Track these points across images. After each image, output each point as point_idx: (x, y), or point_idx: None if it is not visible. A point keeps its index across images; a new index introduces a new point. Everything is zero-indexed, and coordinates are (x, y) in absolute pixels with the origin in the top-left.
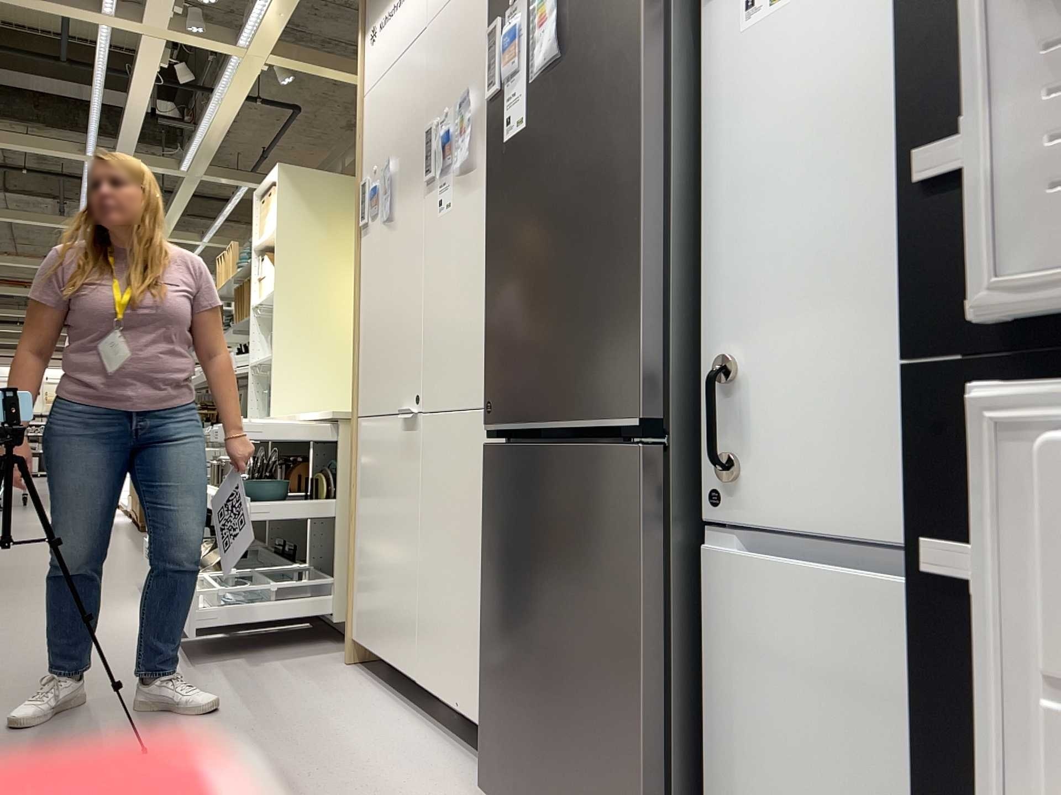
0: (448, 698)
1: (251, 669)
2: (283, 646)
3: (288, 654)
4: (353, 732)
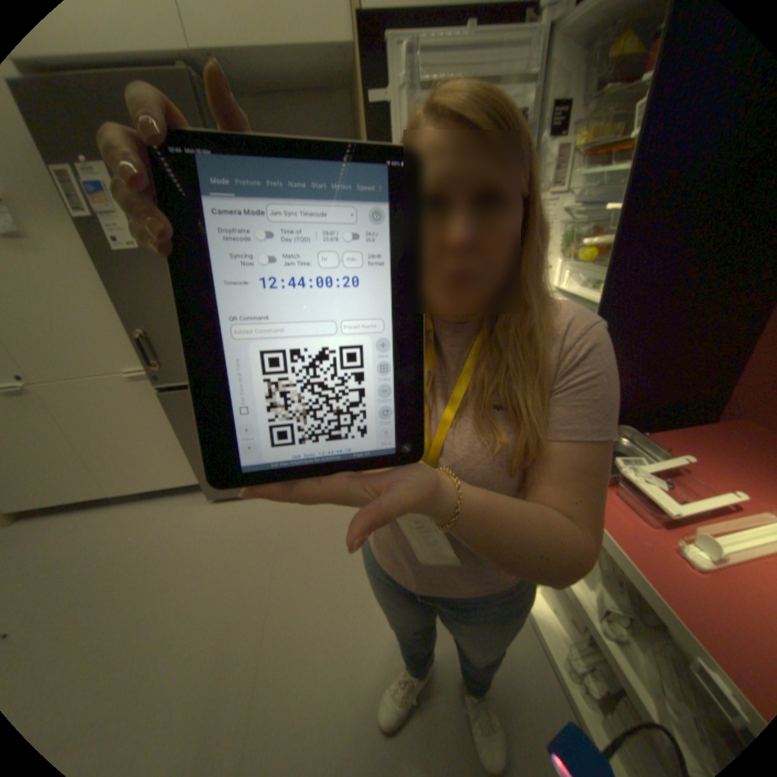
0: (141, 490)
1: None
2: None
3: None
4: (99, 535)
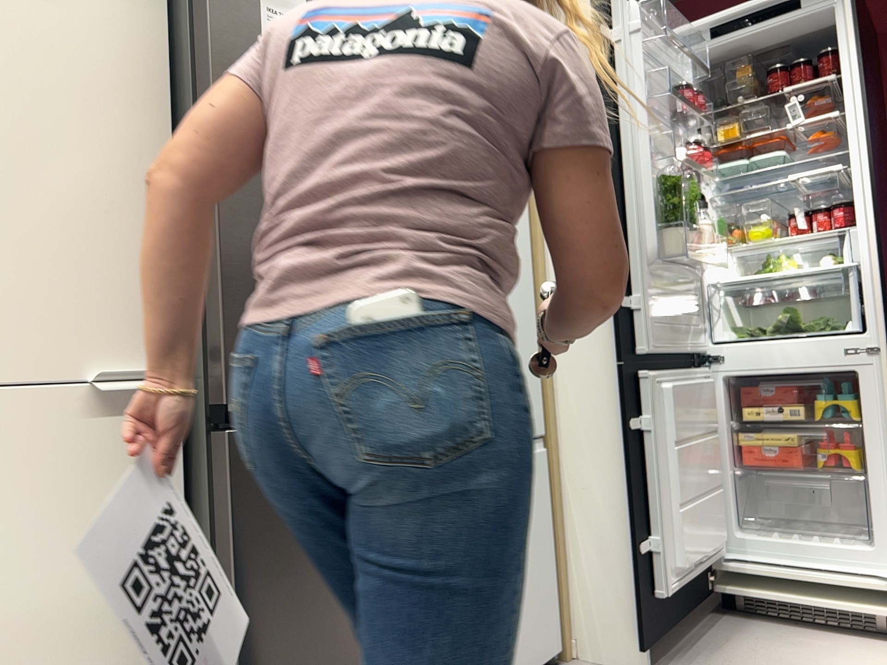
0: None
1: None
2: None
3: None
4: None
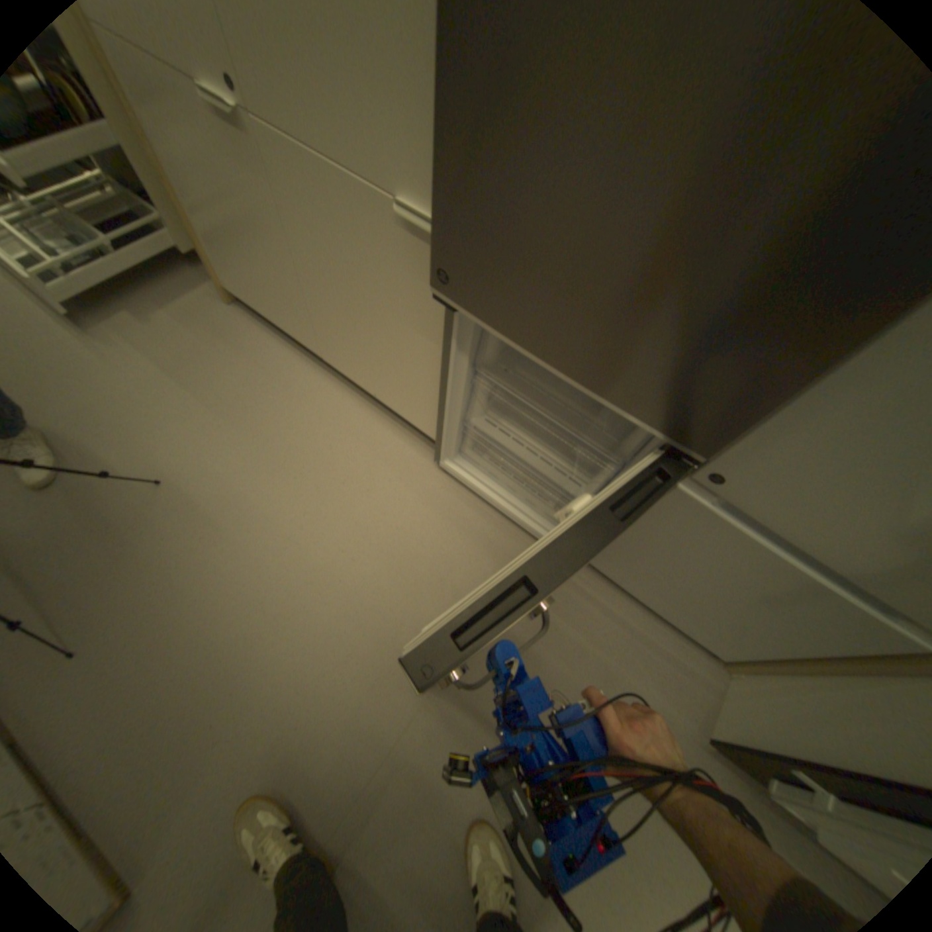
0: (362, 385)
1: (145, 327)
2: (146, 281)
3: (161, 293)
4: (295, 408)
